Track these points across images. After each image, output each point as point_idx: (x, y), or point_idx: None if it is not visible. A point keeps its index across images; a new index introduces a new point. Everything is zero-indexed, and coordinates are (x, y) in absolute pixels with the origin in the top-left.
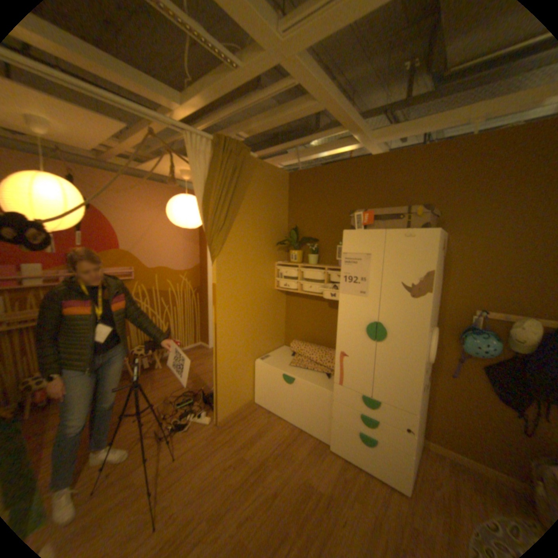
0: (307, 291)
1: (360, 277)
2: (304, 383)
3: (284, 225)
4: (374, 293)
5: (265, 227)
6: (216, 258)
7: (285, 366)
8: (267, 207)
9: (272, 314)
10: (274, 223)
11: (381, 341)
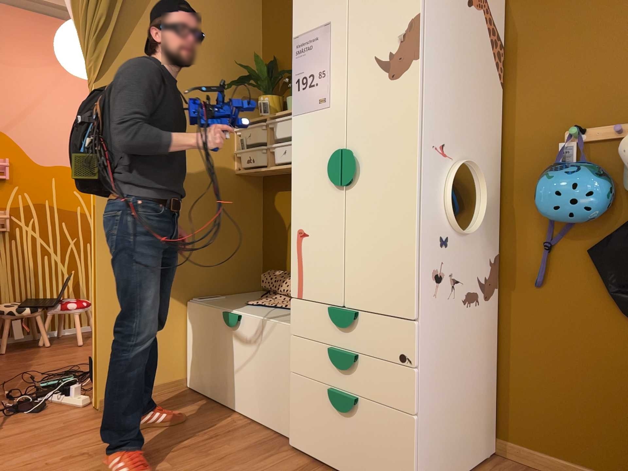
0: (279, 162)
1: (317, 72)
2: (252, 319)
3: (252, 57)
4: (338, 94)
5: (207, 52)
6: (95, 82)
7: (234, 305)
8: (212, 18)
9: (228, 219)
10: (228, 49)
11: (350, 183)
